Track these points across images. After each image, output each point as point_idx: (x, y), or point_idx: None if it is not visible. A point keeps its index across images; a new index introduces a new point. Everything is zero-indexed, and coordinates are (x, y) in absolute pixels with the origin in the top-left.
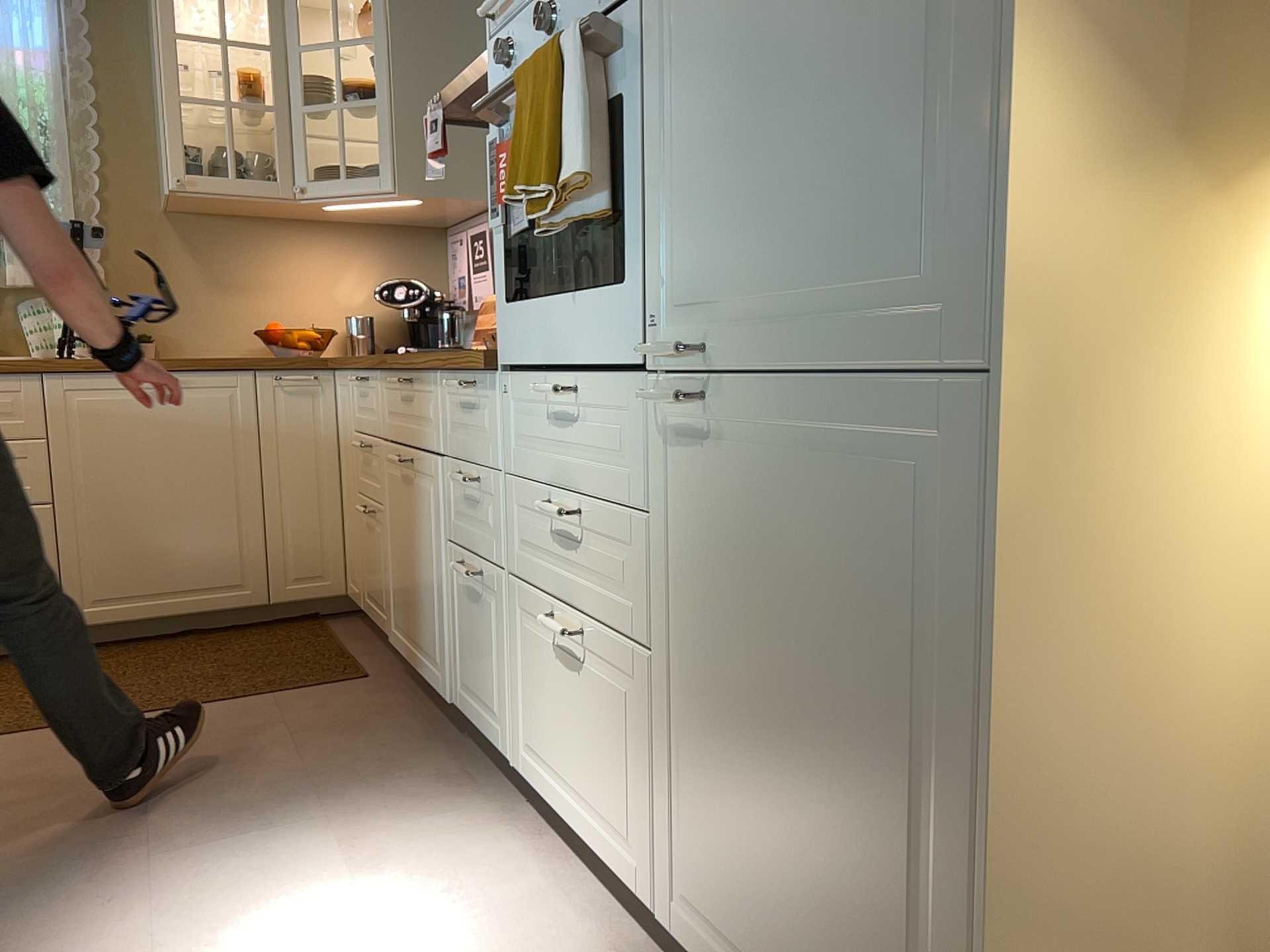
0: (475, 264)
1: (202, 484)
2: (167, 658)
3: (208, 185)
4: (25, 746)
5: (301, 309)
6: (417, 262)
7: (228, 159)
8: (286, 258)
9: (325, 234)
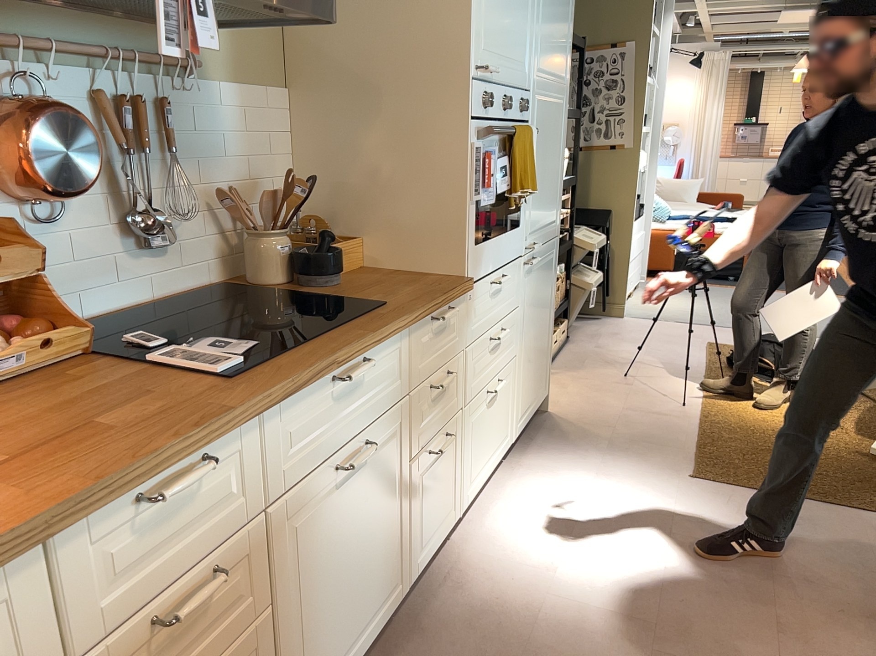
0: None
1: None
2: None
3: None
4: None
5: None
6: None
7: None
8: None
9: None
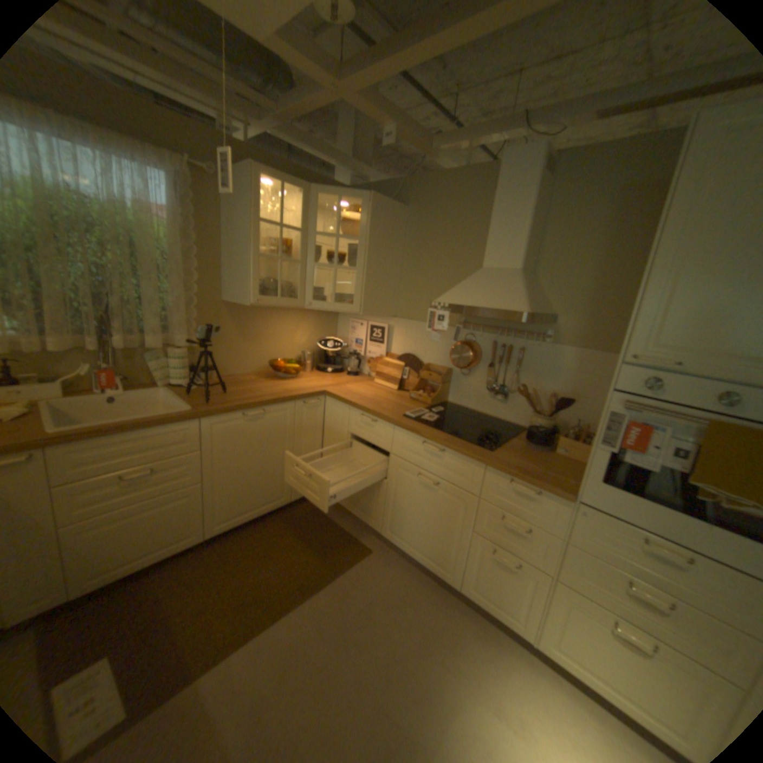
0: (371, 338)
1: (269, 457)
2: (260, 547)
3: (267, 301)
4: (257, 653)
5: (279, 348)
6: (326, 324)
7: (273, 286)
8: (275, 324)
9: (292, 312)
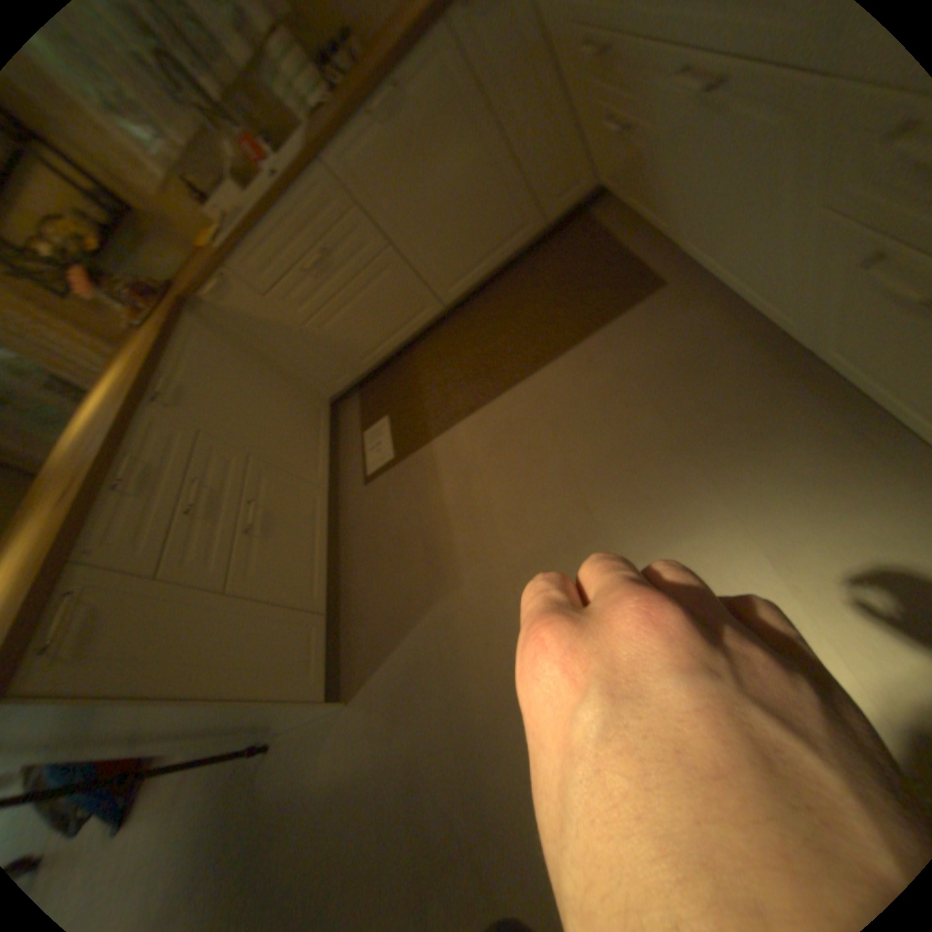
0: None
1: (461, 165)
2: (506, 302)
3: None
4: (479, 422)
5: None
6: None
7: None
8: None
9: None
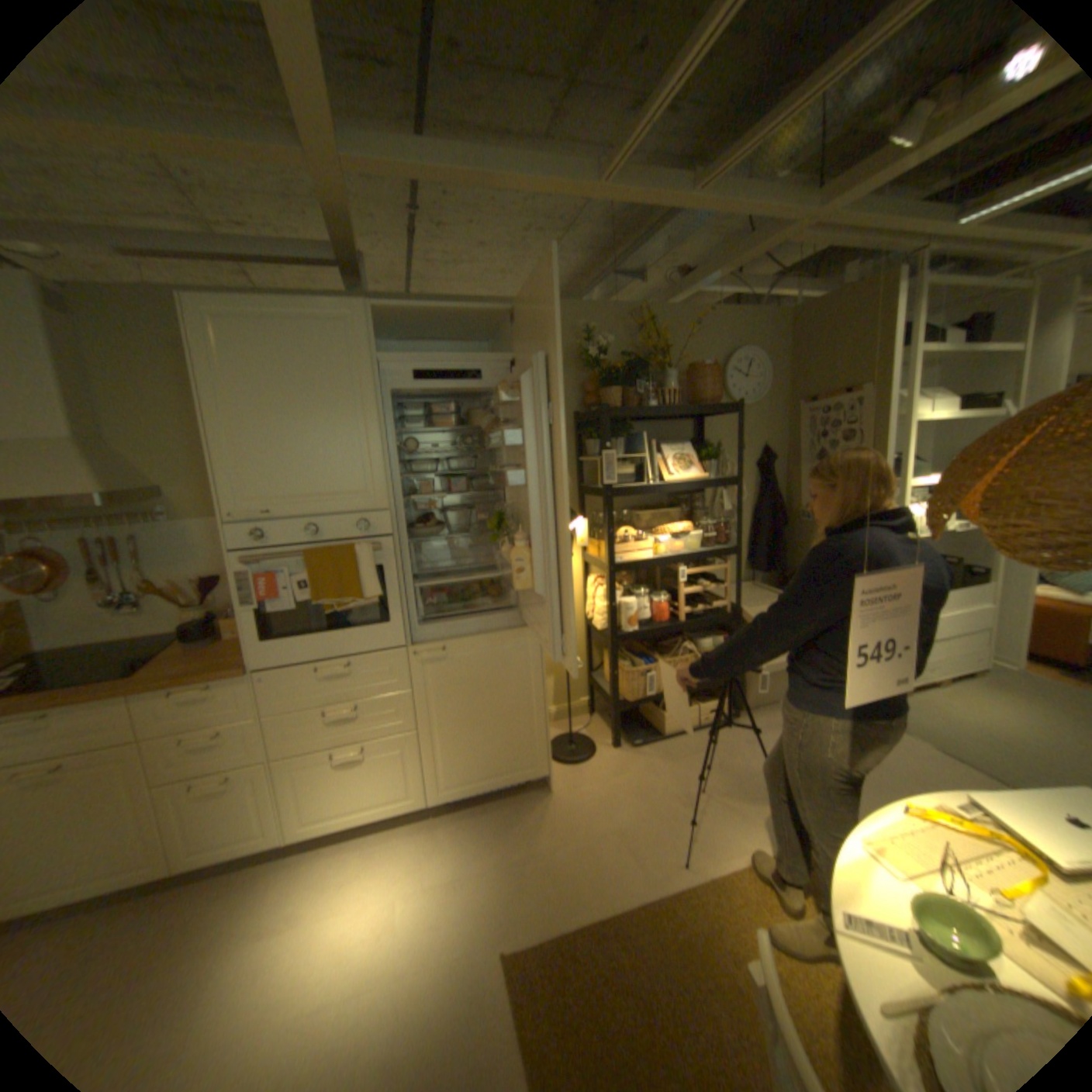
0: None
1: None
2: None
3: None
4: None
5: None
6: None
7: None
8: None
9: None
